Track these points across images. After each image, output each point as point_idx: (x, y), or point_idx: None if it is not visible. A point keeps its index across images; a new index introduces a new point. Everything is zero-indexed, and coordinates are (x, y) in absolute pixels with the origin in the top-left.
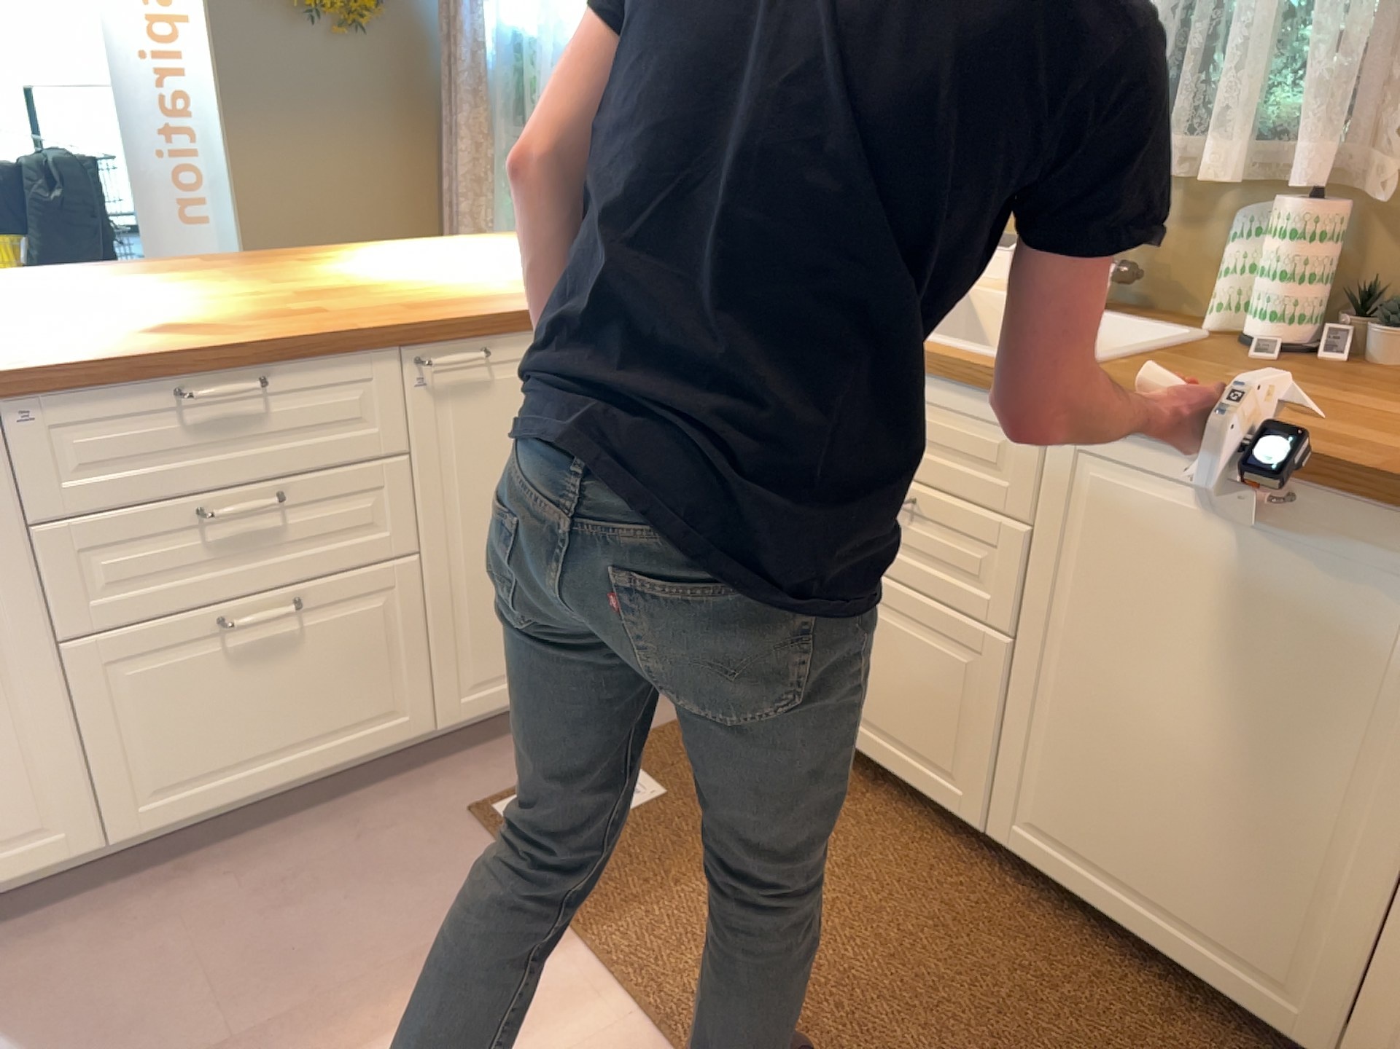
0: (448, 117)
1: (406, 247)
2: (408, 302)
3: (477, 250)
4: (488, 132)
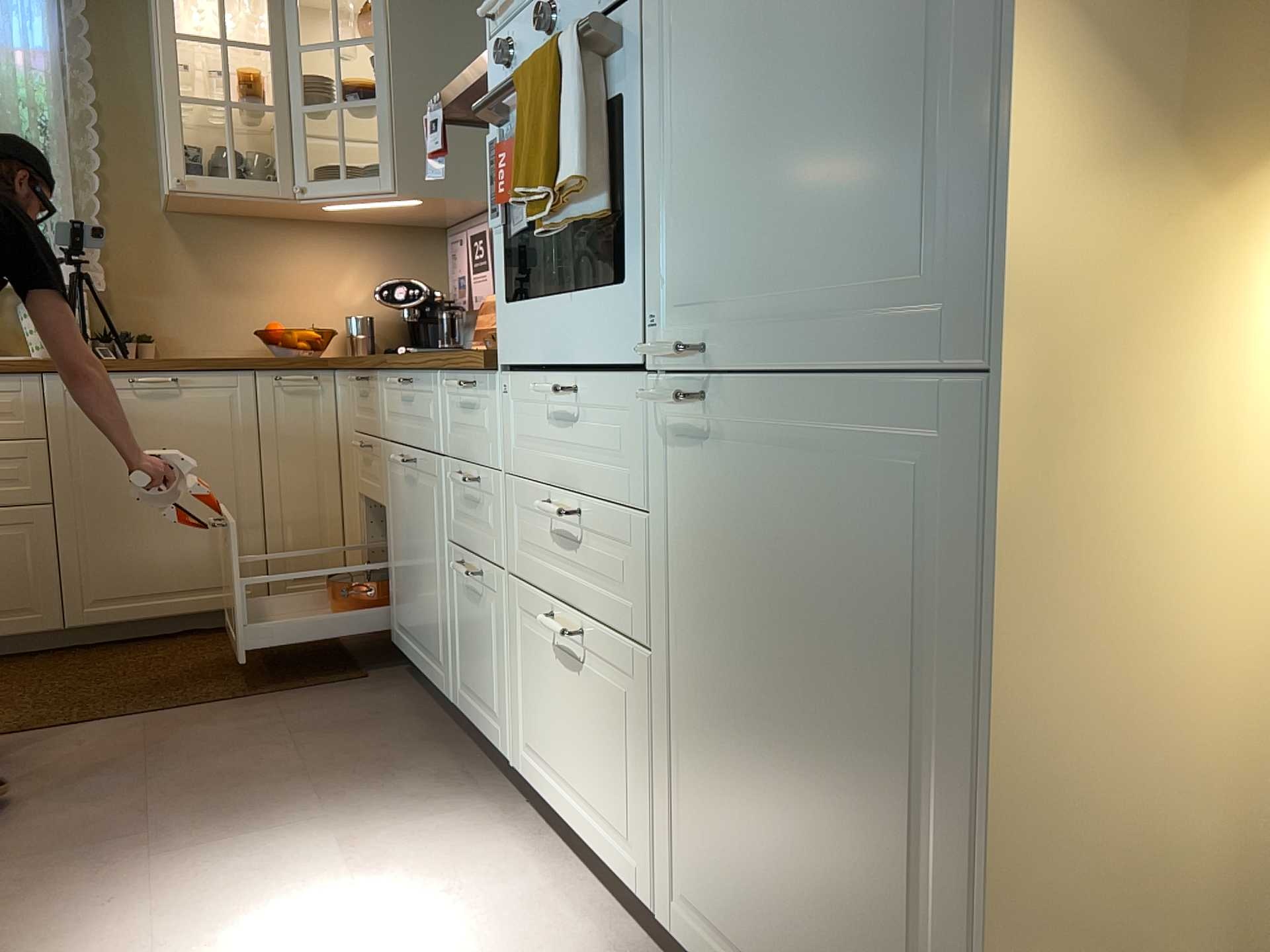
0: None
1: None
2: None
3: None
4: None
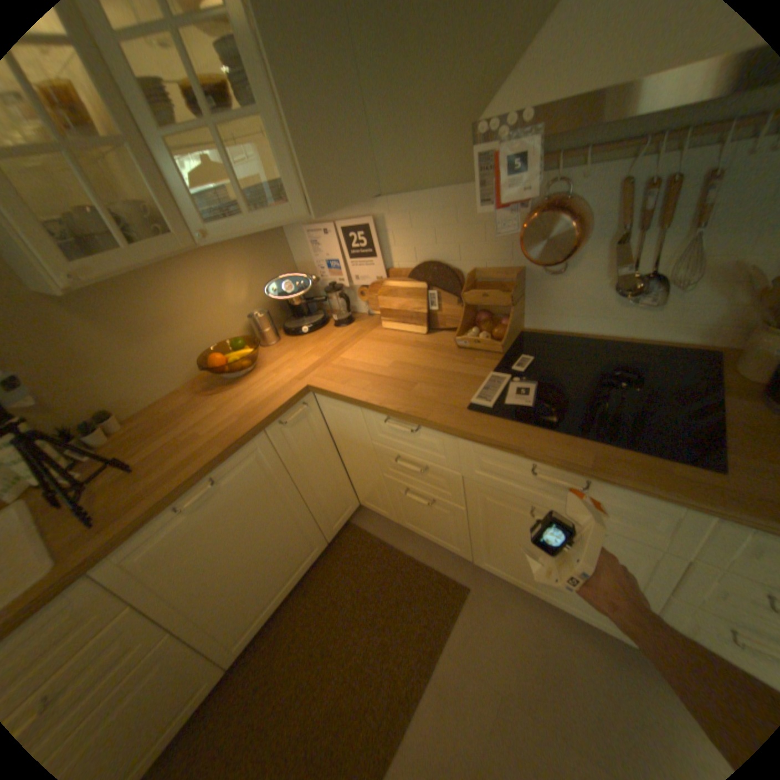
0: None
1: None
2: None
3: None
4: None
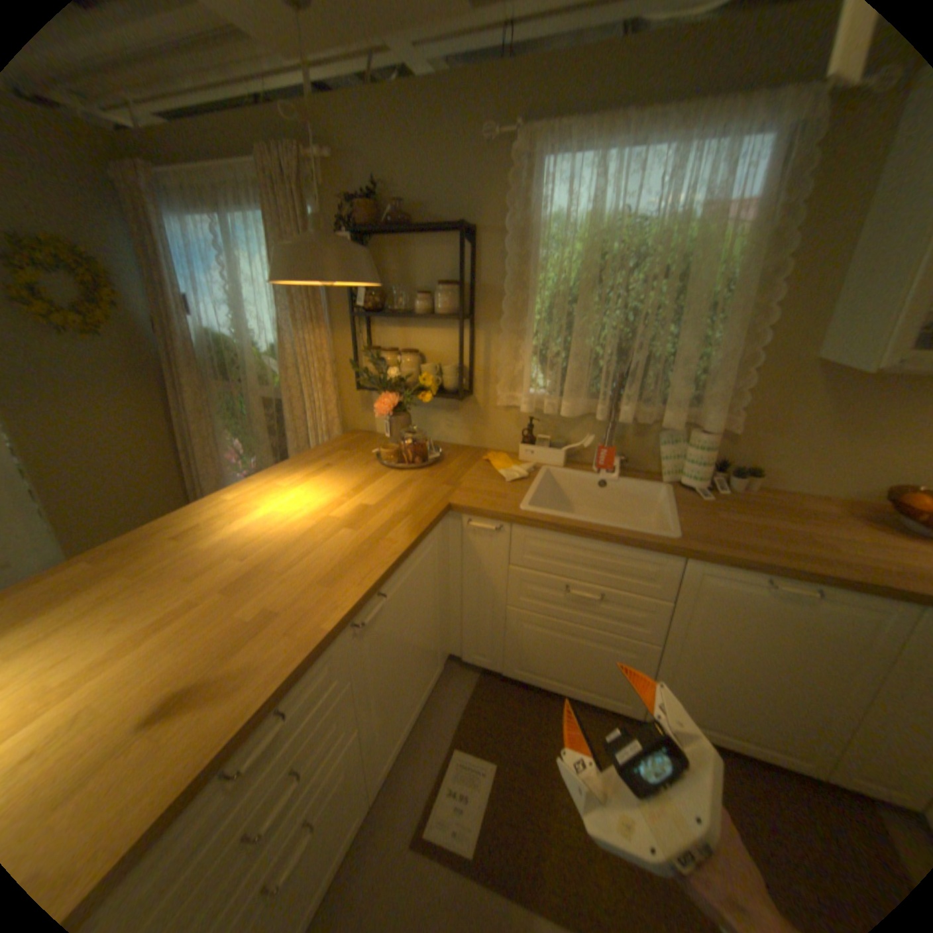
0: (168, 378)
1: (230, 499)
2: (315, 577)
3: (280, 490)
4: (200, 385)
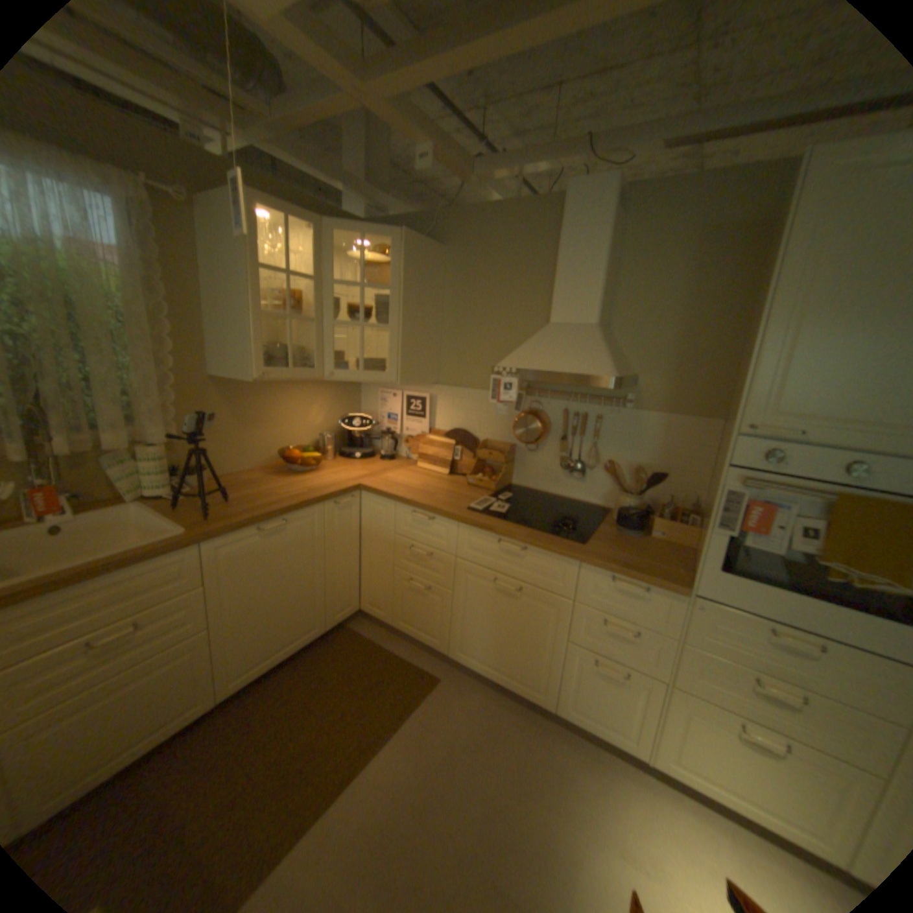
0: None
1: None
2: None
3: None
4: None
